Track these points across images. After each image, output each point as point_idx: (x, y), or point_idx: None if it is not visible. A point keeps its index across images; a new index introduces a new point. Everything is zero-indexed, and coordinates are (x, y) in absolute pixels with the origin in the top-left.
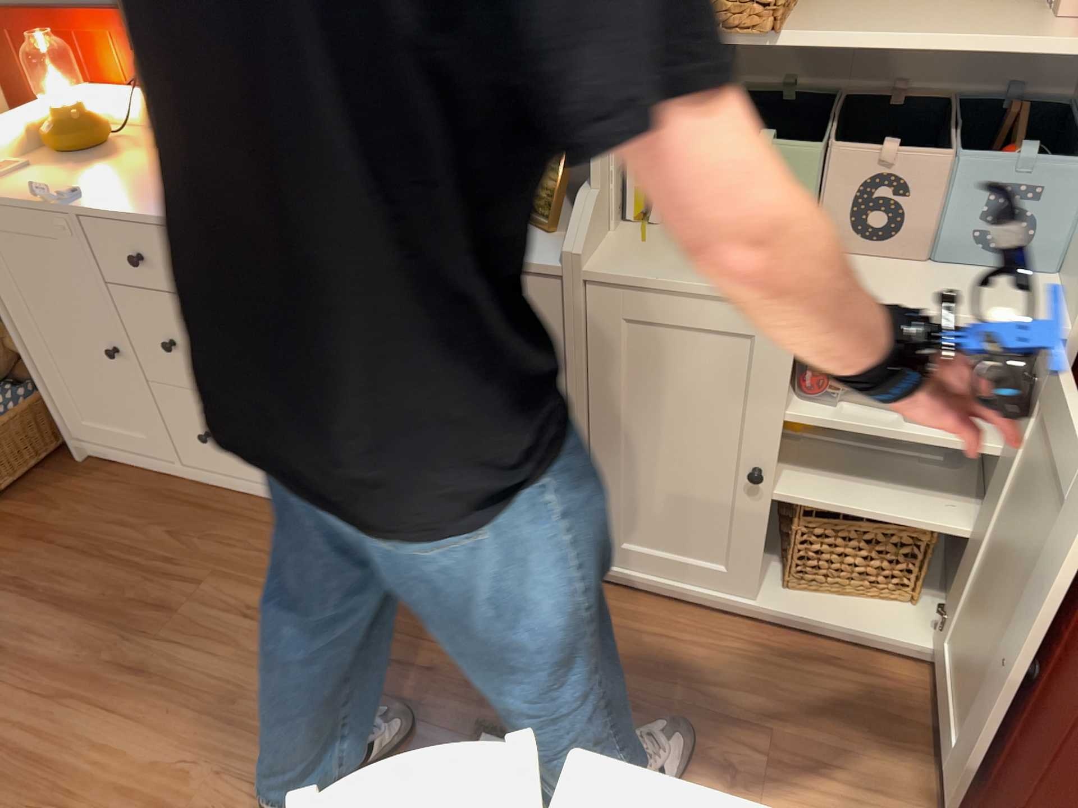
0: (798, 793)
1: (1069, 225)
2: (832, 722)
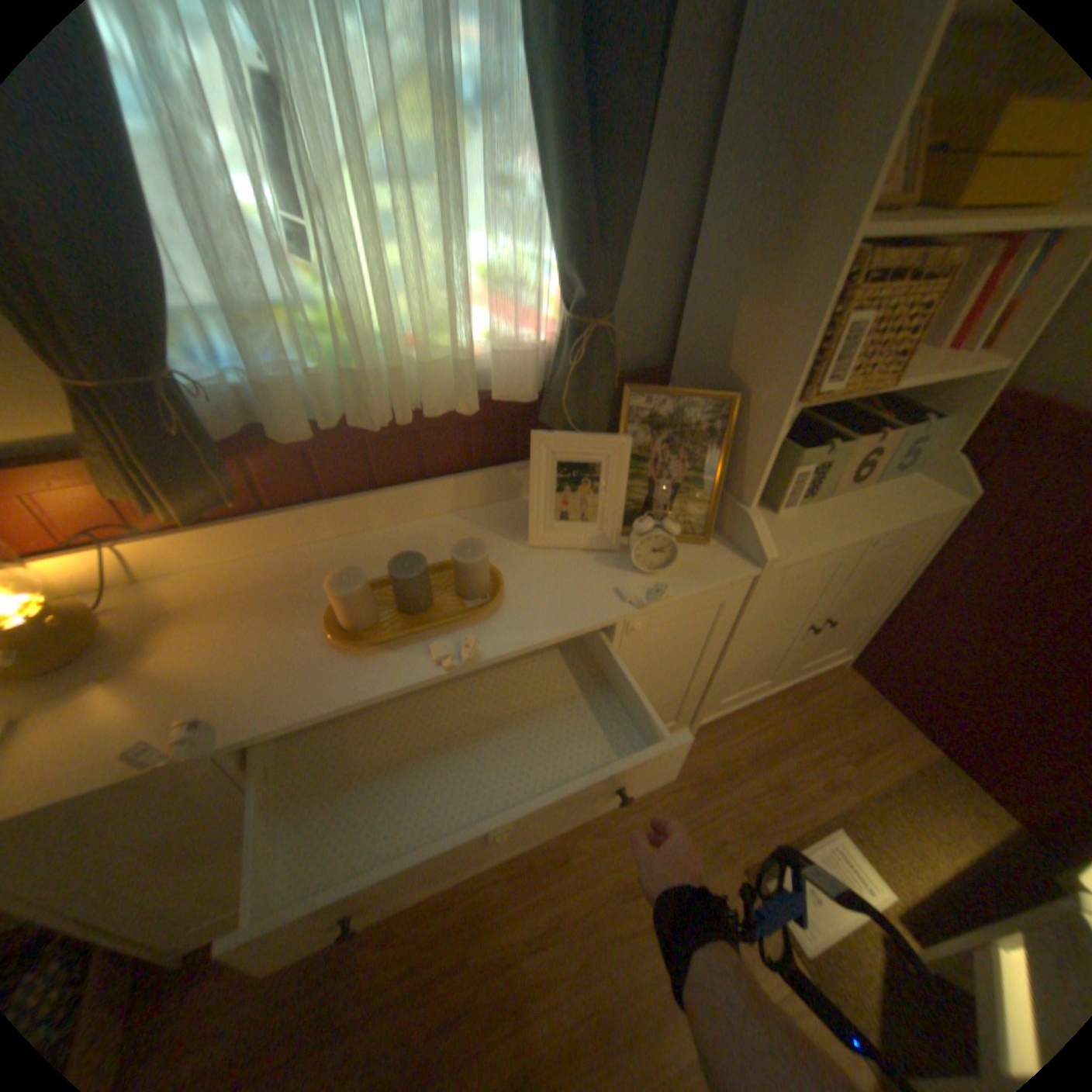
0: (882, 774)
1: (941, 446)
2: (850, 726)
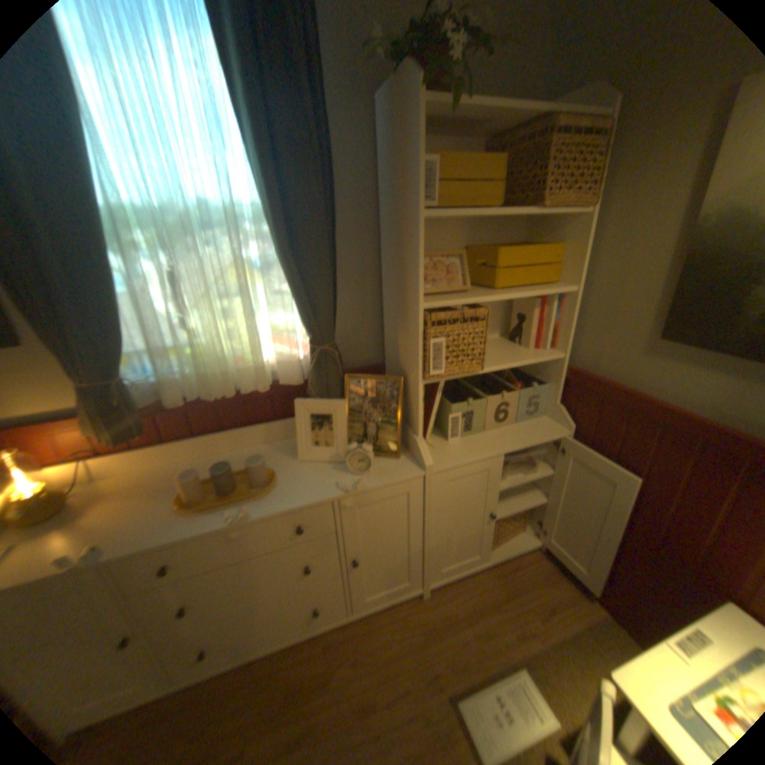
0: (561, 630)
1: (550, 400)
2: (542, 593)
